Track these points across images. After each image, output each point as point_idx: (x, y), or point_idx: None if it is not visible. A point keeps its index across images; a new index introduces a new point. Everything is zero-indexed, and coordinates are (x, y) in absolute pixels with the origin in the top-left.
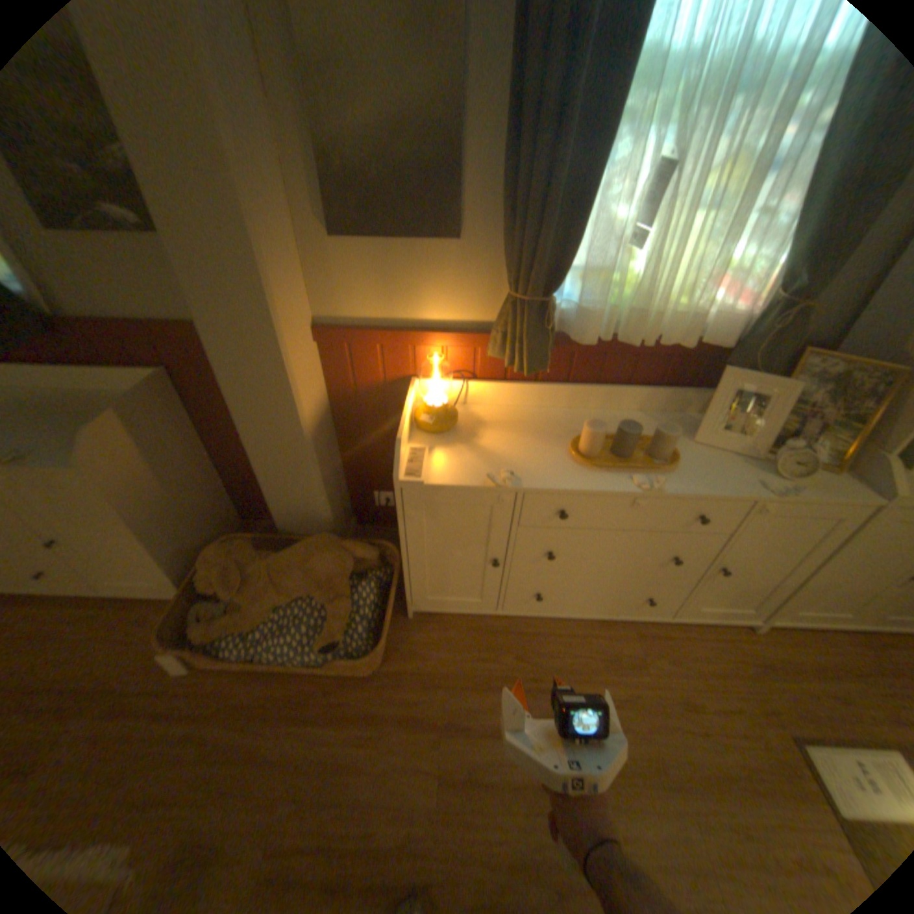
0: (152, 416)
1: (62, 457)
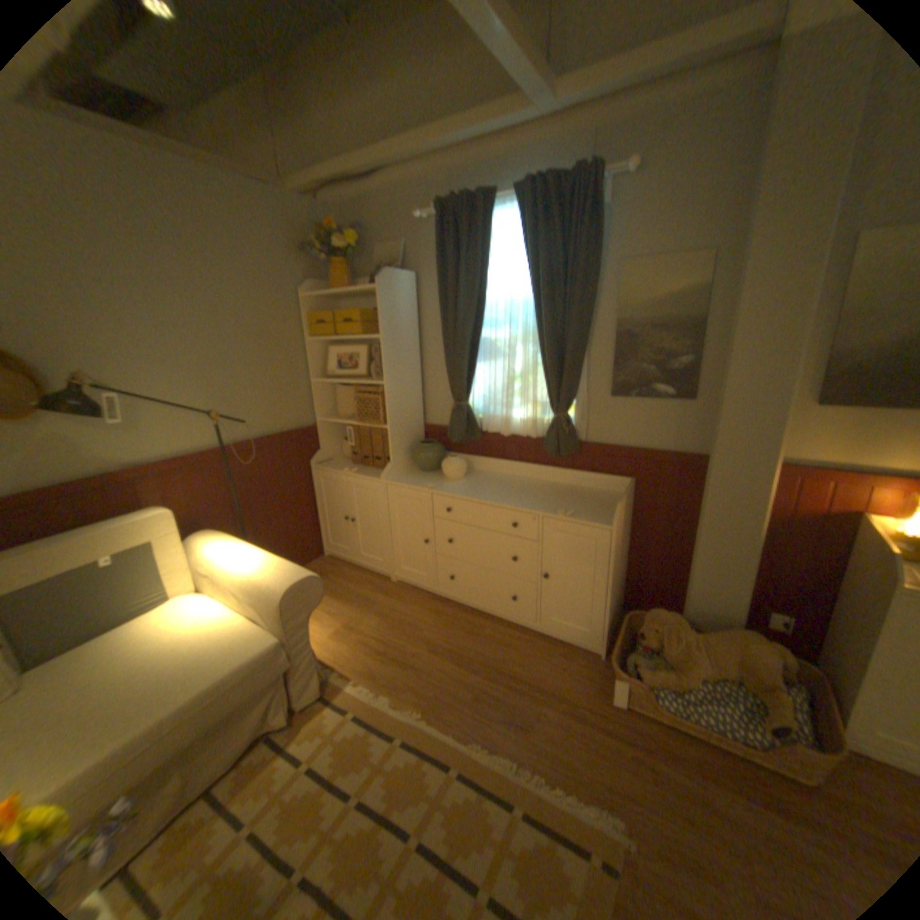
0: (628, 507)
1: (597, 518)
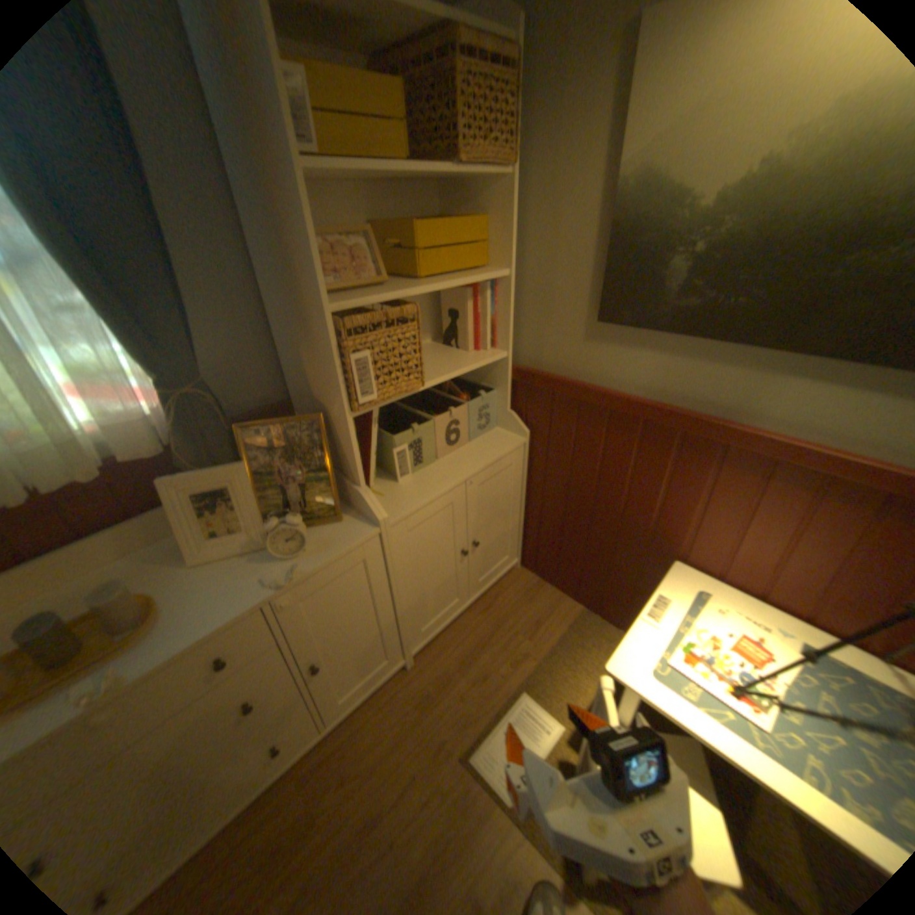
0: None
1: None
